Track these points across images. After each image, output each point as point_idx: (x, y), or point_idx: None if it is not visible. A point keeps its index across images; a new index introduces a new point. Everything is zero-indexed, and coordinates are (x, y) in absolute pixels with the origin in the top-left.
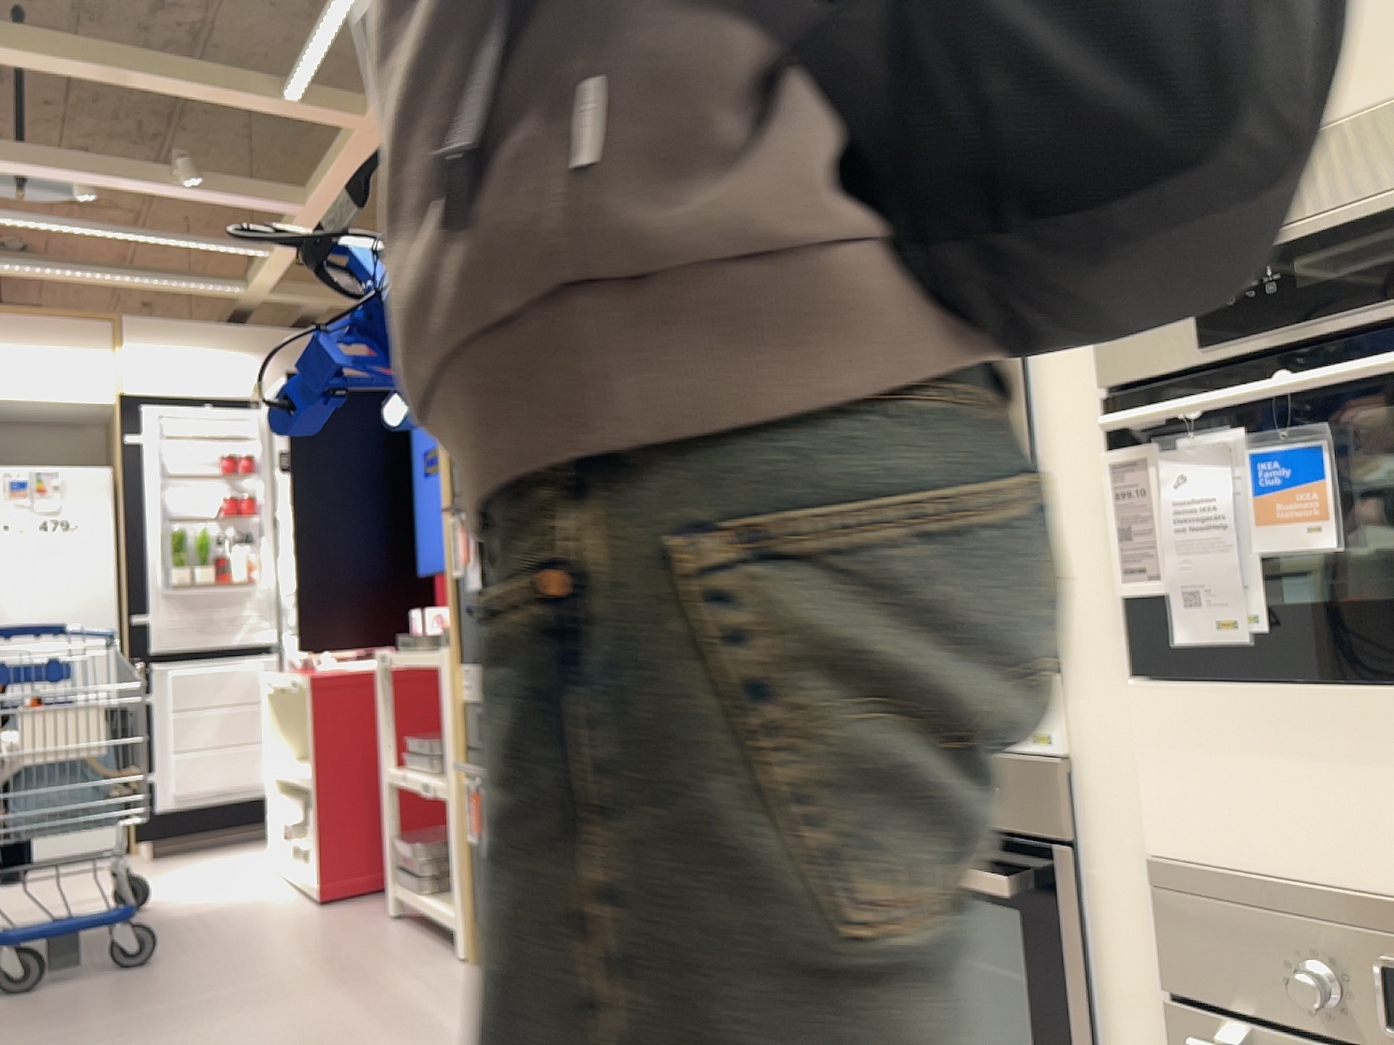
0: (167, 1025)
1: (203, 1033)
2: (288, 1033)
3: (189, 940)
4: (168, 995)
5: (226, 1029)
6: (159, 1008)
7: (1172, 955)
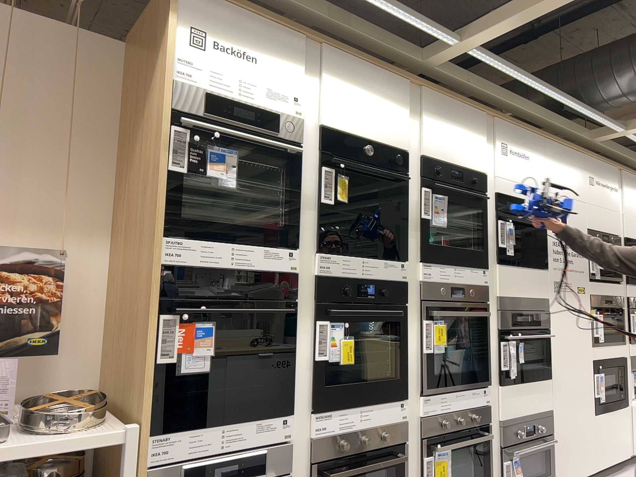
0: None
1: None
2: None
3: None
4: None
5: None
6: None
7: (503, 438)
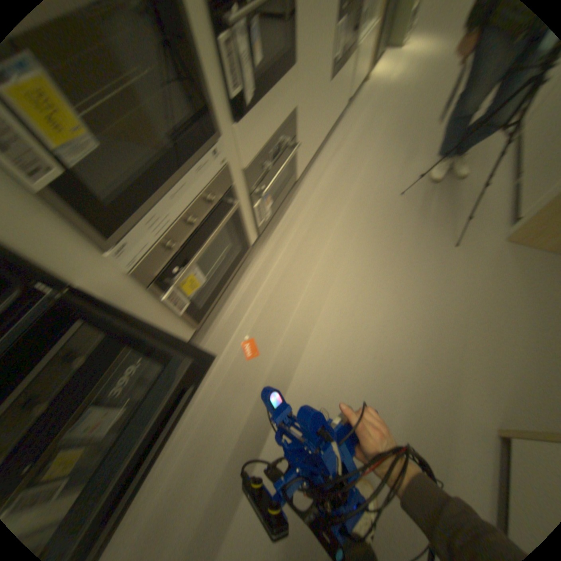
0: None
1: None
2: None
3: None
4: None
5: None
6: None
7: (251, 184)
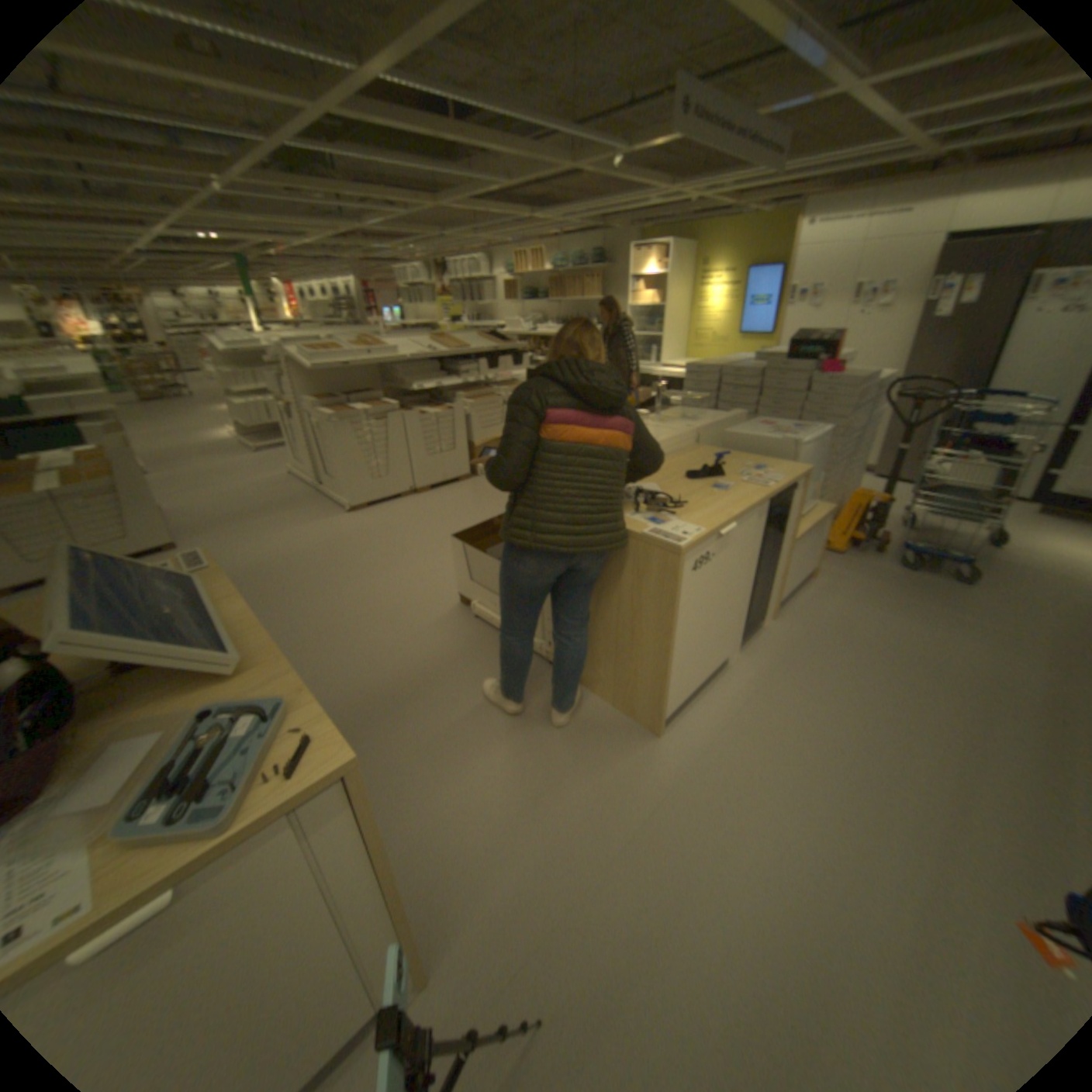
0: (948, 629)
1: (959, 645)
2: (994, 674)
3: (1003, 585)
4: (964, 613)
5: (970, 650)
6: (954, 617)
7: None
